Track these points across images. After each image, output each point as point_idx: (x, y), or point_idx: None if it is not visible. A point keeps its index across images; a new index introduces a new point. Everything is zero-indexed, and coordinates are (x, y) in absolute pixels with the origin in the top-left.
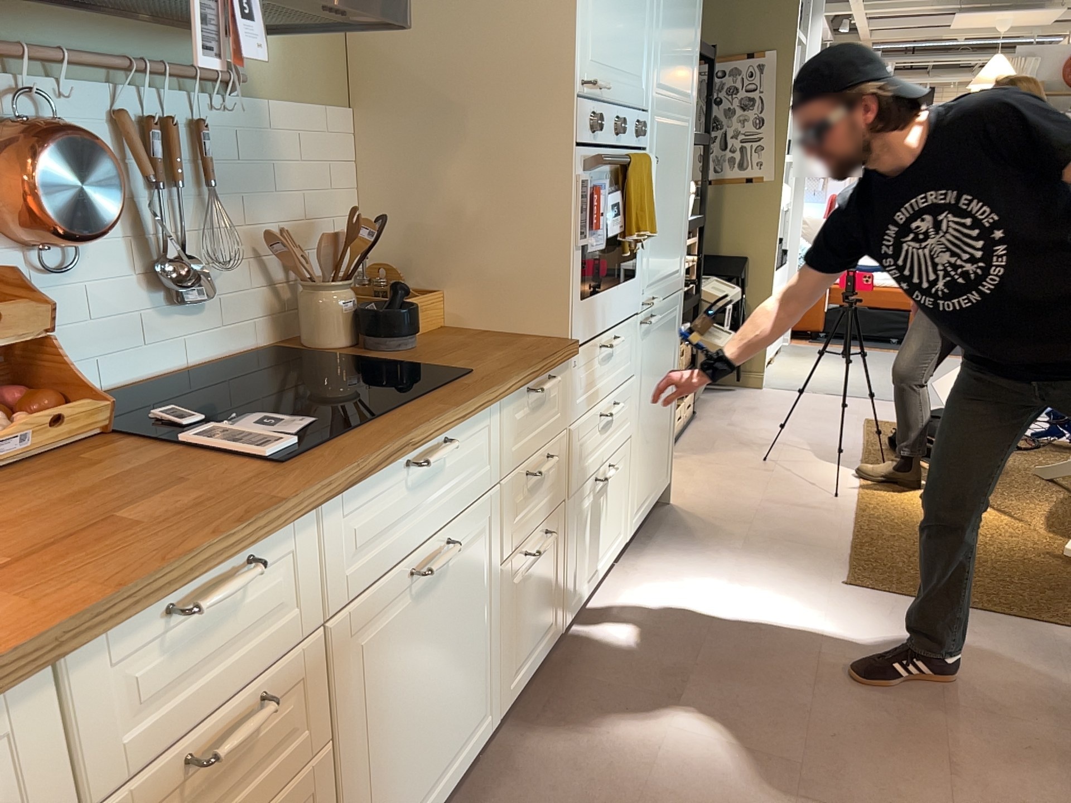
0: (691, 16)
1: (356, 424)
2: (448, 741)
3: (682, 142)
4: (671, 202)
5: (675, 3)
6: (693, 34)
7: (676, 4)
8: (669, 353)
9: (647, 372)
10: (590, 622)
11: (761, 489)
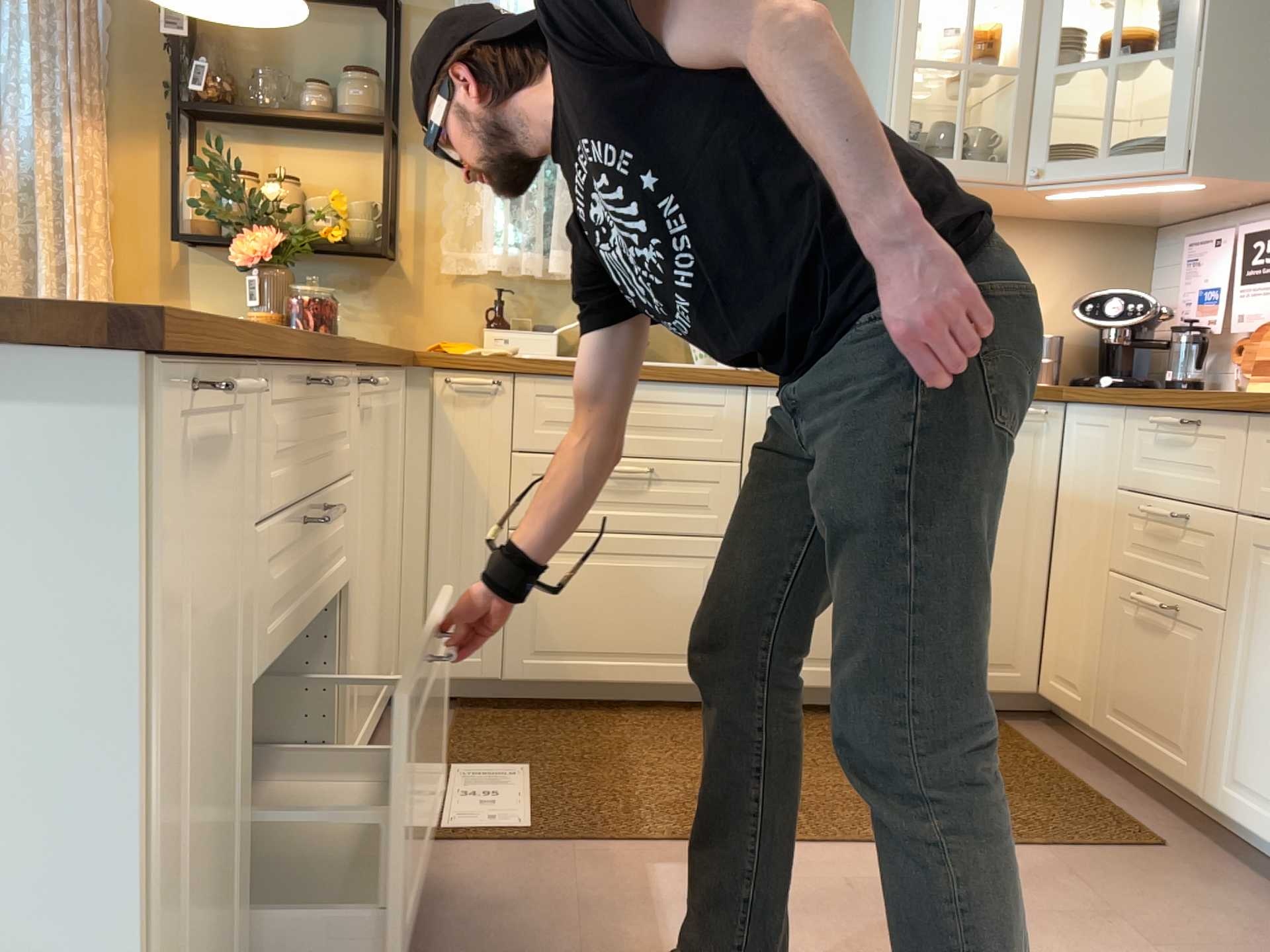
0: None
1: None
2: None
3: None
4: None
5: None
6: None
7: None
8: None
9: None
10: None
11: None
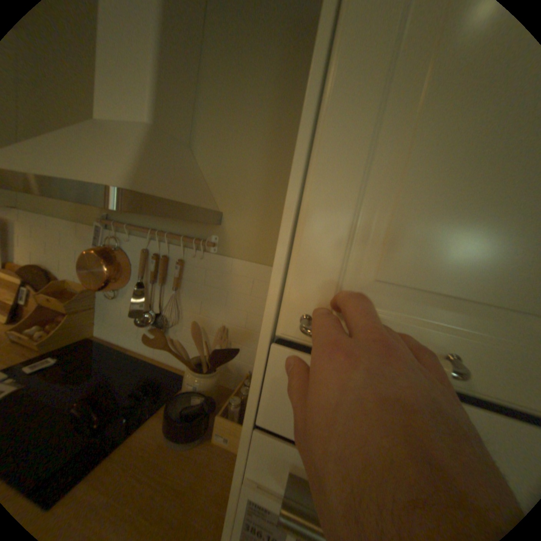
0: None
1: None
2: None
3: None
4: None
5: None
6: None
7: None
8: None
9: None
10: None
11: None
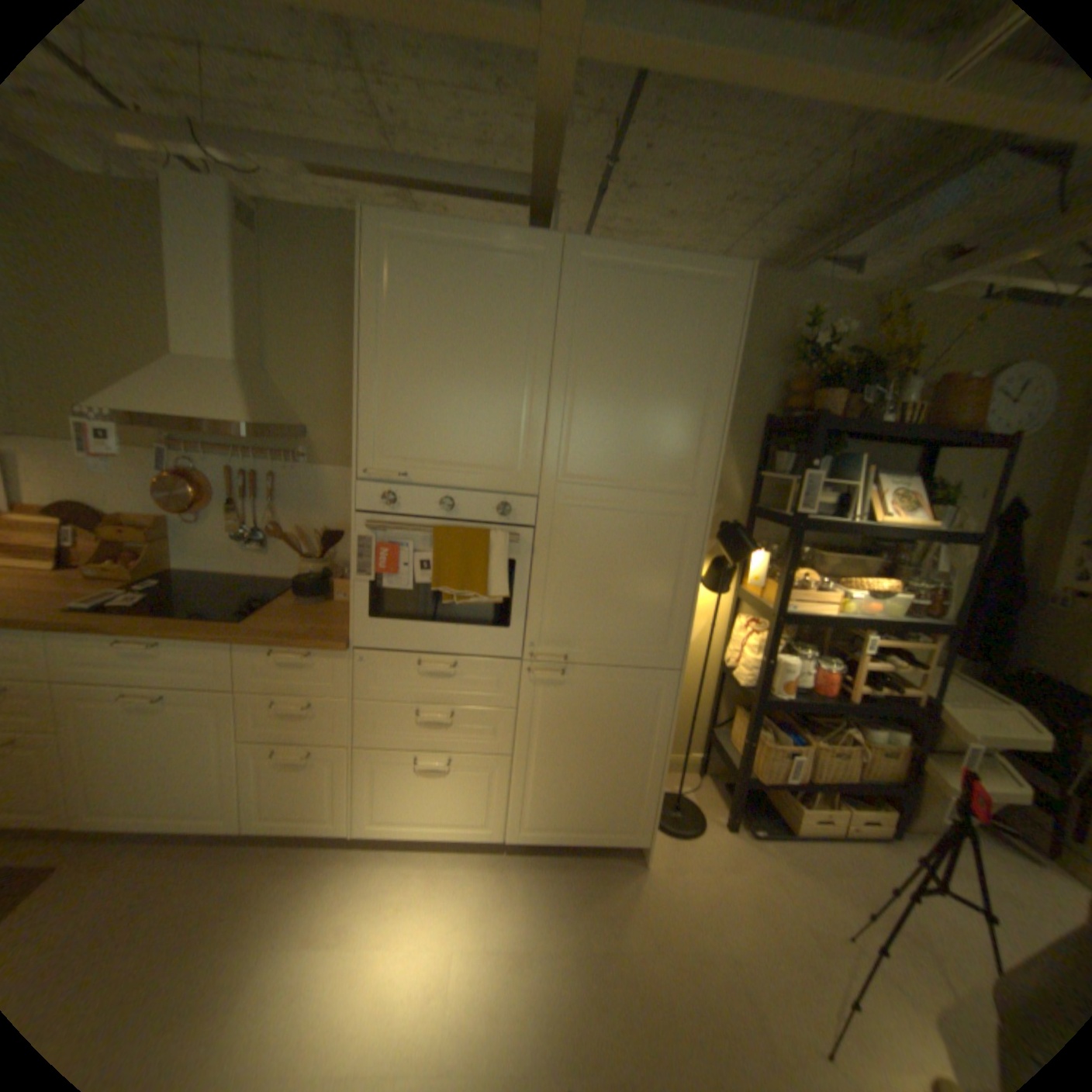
0: (681, 409)
1: (126, 616)
2: (168, 805)
3: (656, 528)
4: (621, 581)
5: (611, 402)
6: (689, 426)
7: (618, 402)
8: (627, 721)
9: (548, 717)
10: (406, 863)
11: (759, 954)
